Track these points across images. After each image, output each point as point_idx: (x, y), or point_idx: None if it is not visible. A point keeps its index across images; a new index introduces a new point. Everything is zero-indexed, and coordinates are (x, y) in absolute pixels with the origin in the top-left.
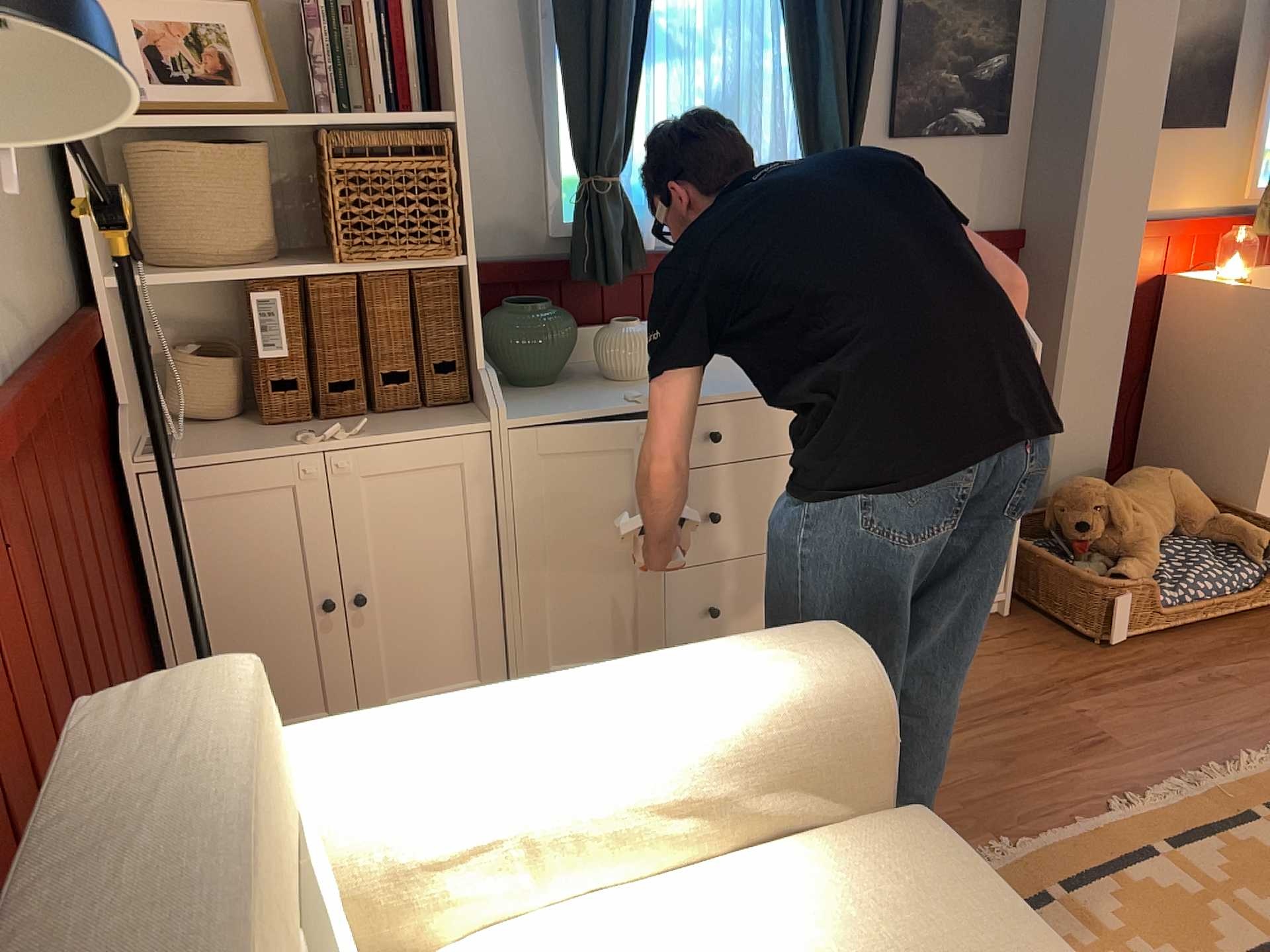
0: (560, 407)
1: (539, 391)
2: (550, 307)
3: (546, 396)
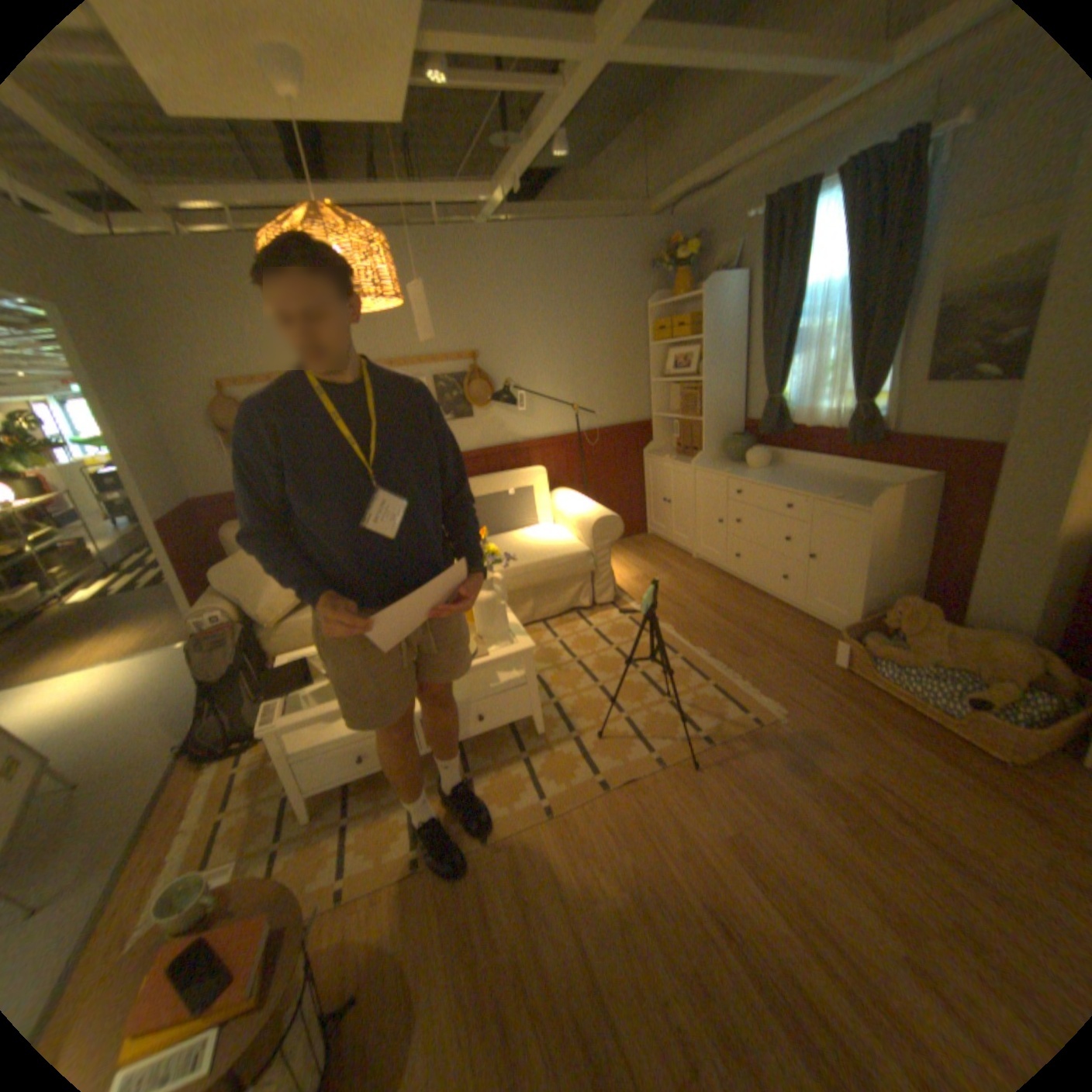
0: (710, 468)
1: (727, 464)
2: (738, 439)
3: (721, 466)
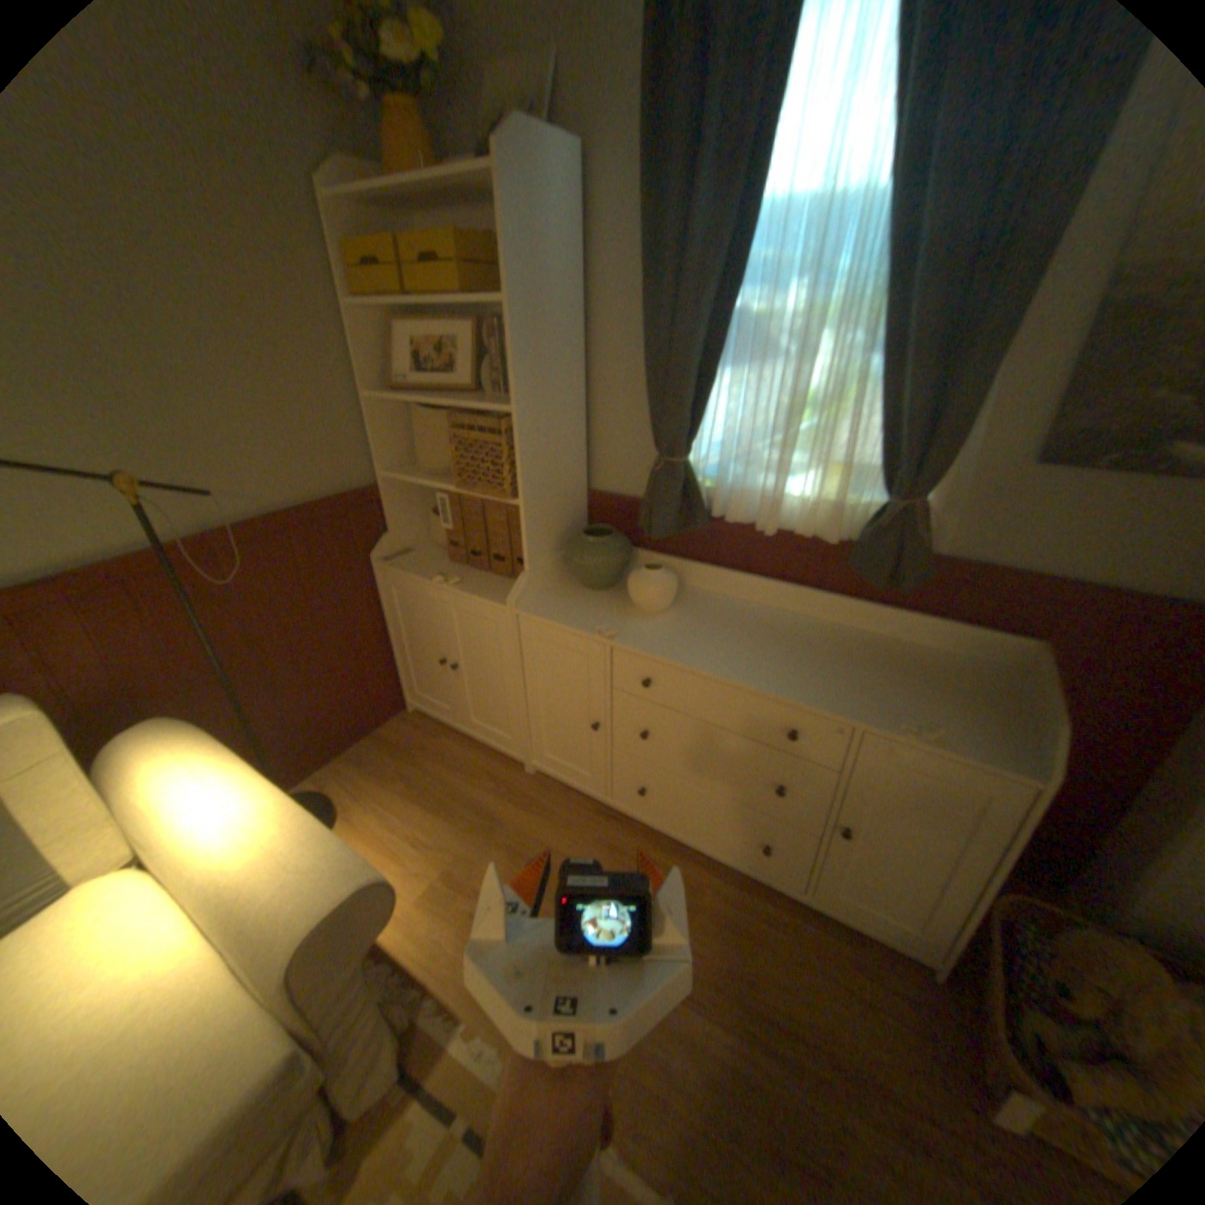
0: (560, 612)
1: (584, 593)
2: (605, 541)
3: (576, 599)
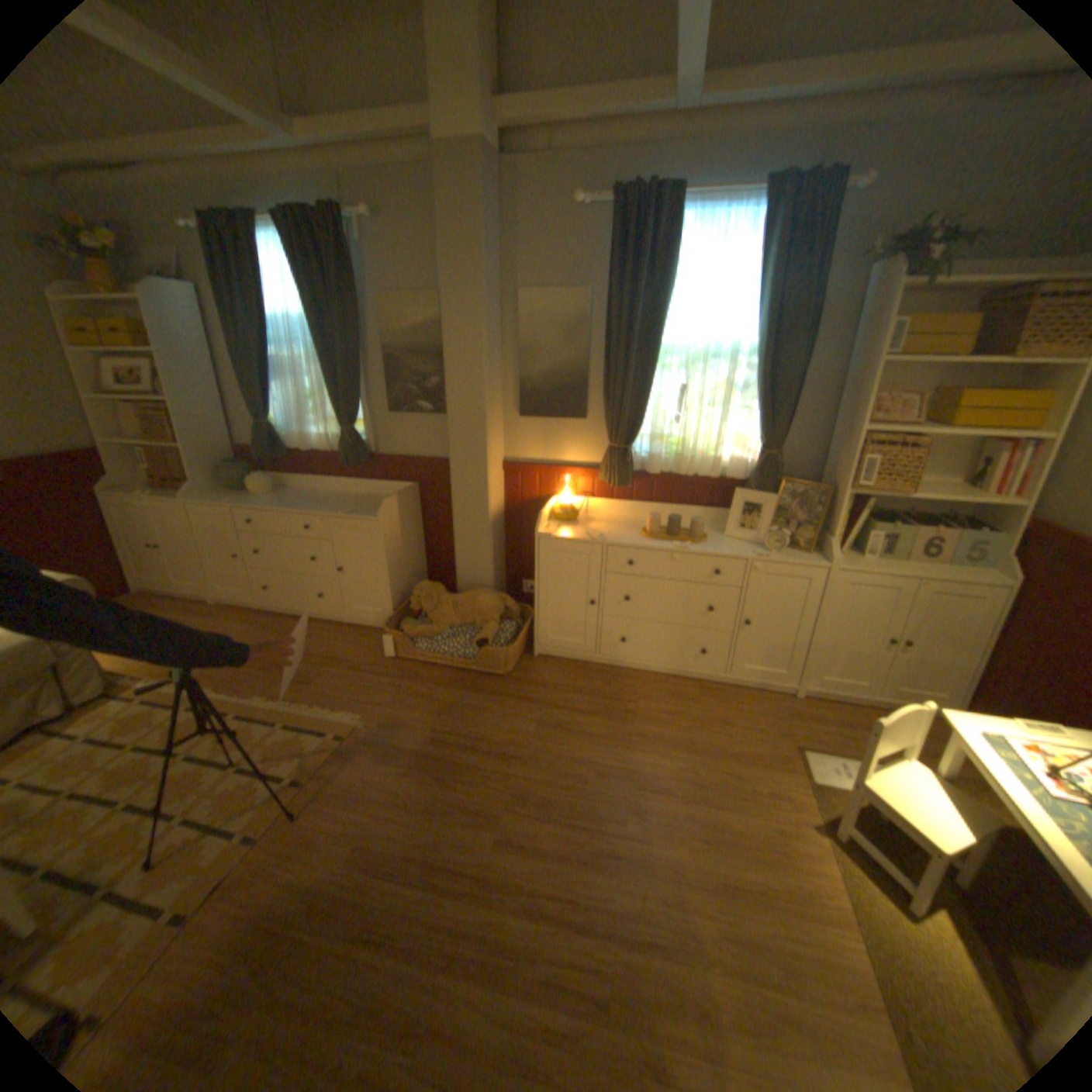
0: (205, 501)
1: (225, 495)
2: (231, 467)
3: (219, 497)
